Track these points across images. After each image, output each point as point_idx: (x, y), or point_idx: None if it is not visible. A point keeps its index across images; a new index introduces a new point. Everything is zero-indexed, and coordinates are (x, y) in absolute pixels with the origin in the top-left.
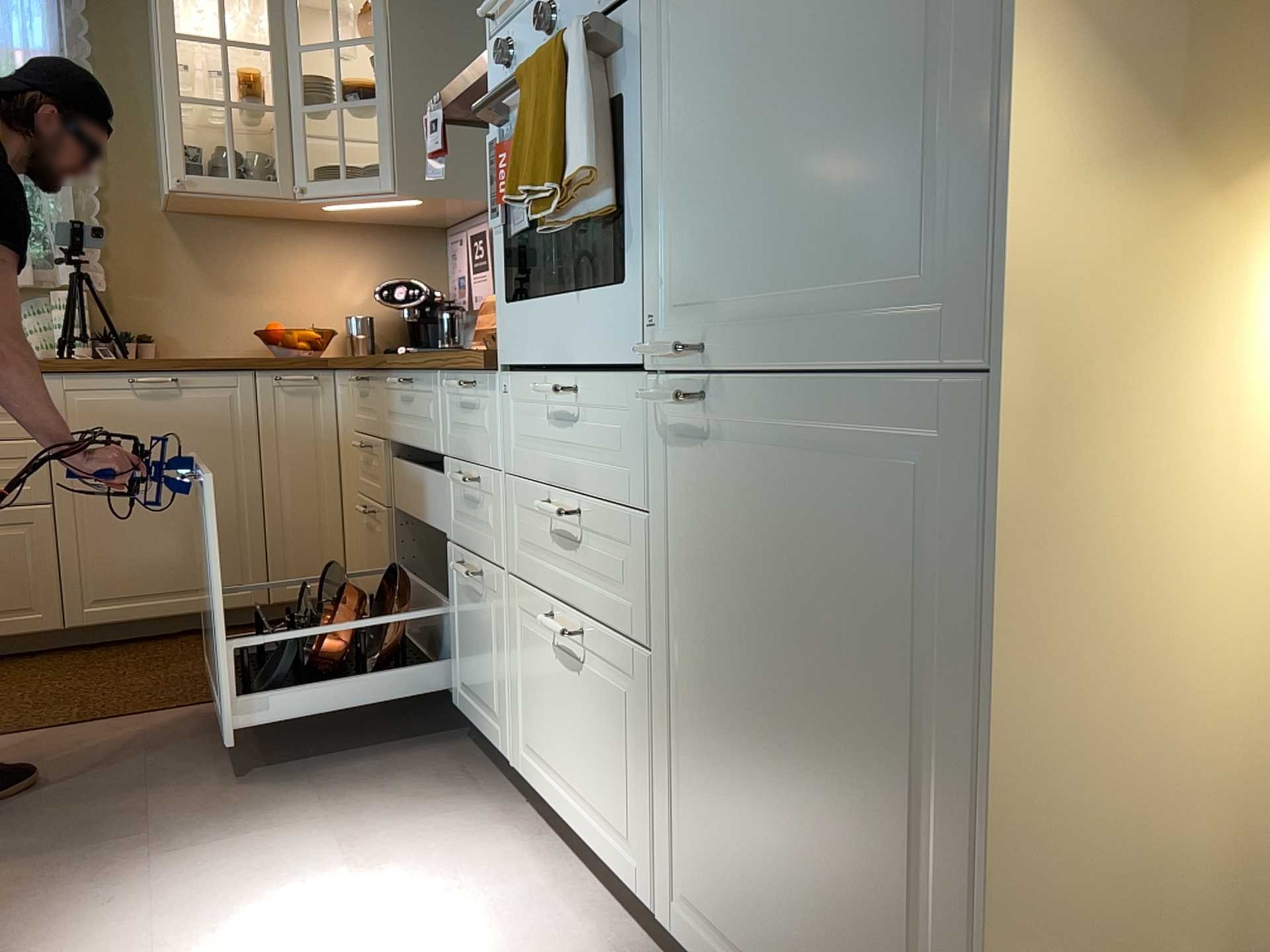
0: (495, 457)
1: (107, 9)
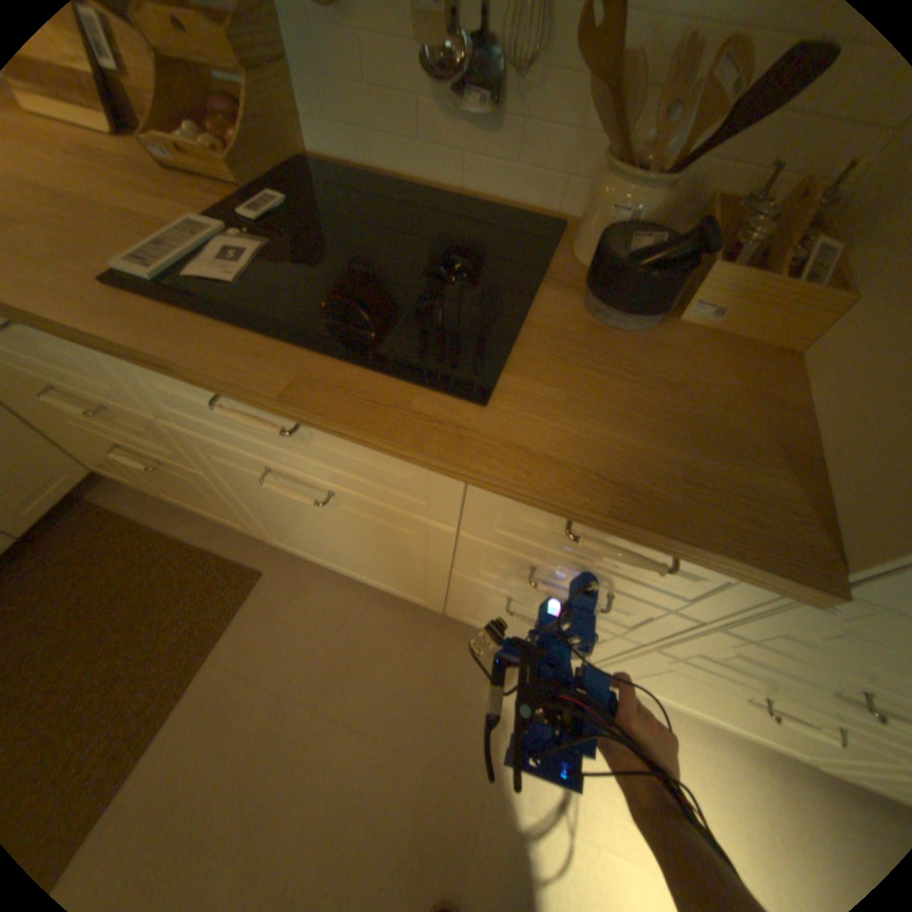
0: (694, 612)
1: None
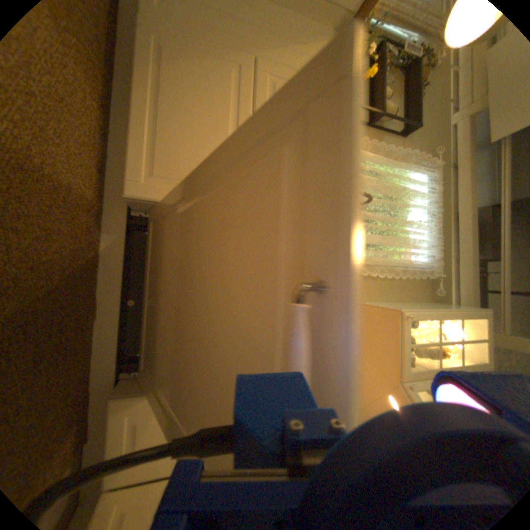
0: None
1: (423, 289)
